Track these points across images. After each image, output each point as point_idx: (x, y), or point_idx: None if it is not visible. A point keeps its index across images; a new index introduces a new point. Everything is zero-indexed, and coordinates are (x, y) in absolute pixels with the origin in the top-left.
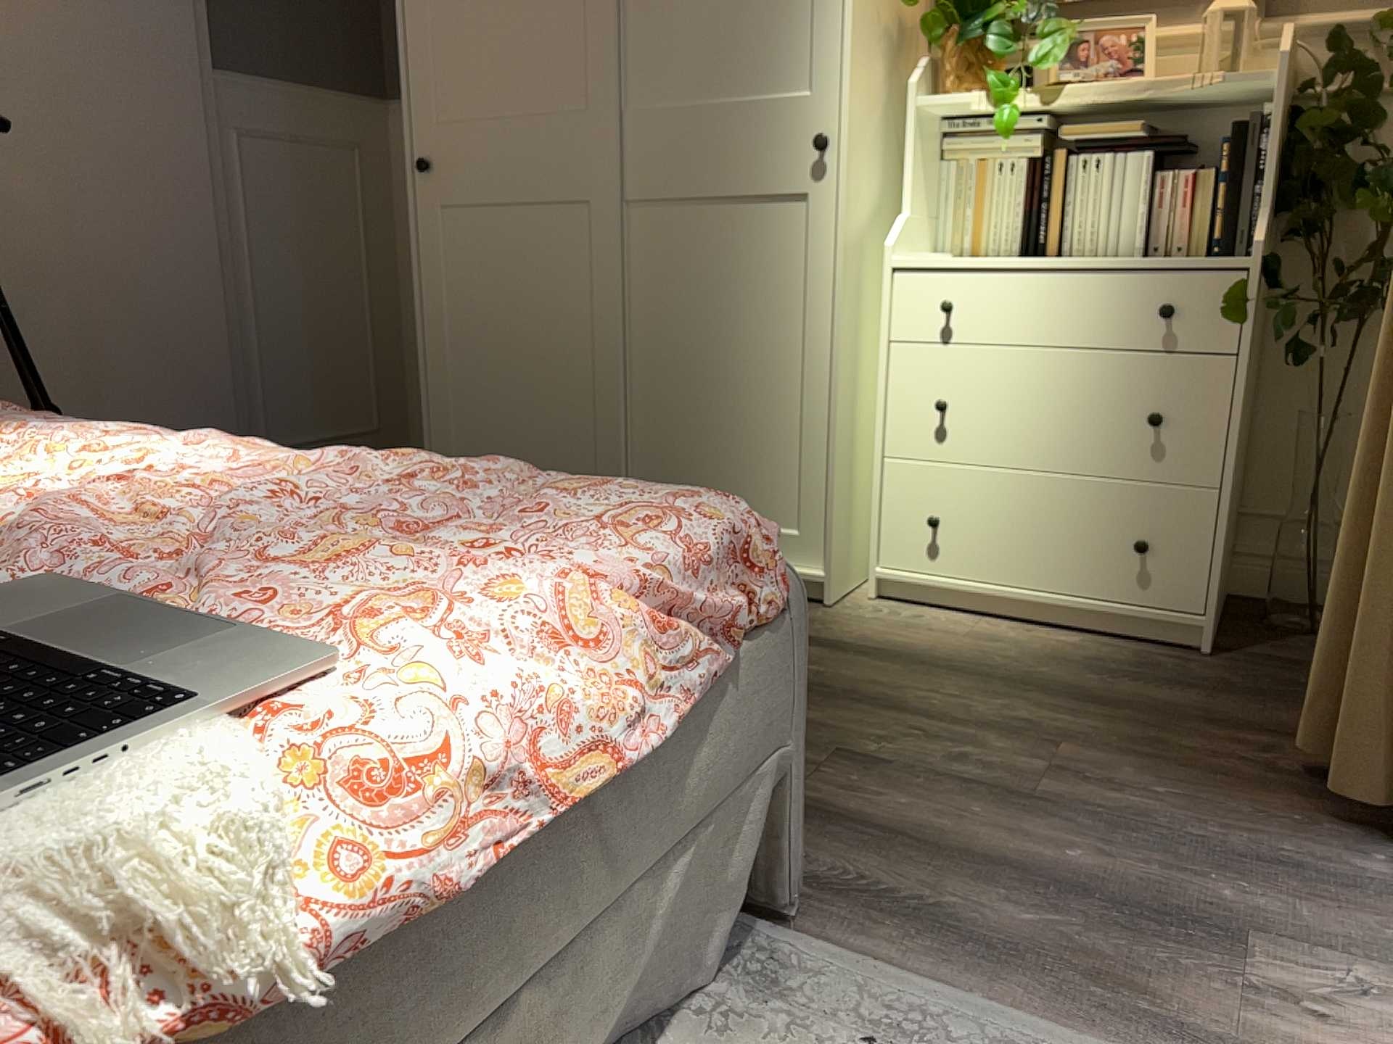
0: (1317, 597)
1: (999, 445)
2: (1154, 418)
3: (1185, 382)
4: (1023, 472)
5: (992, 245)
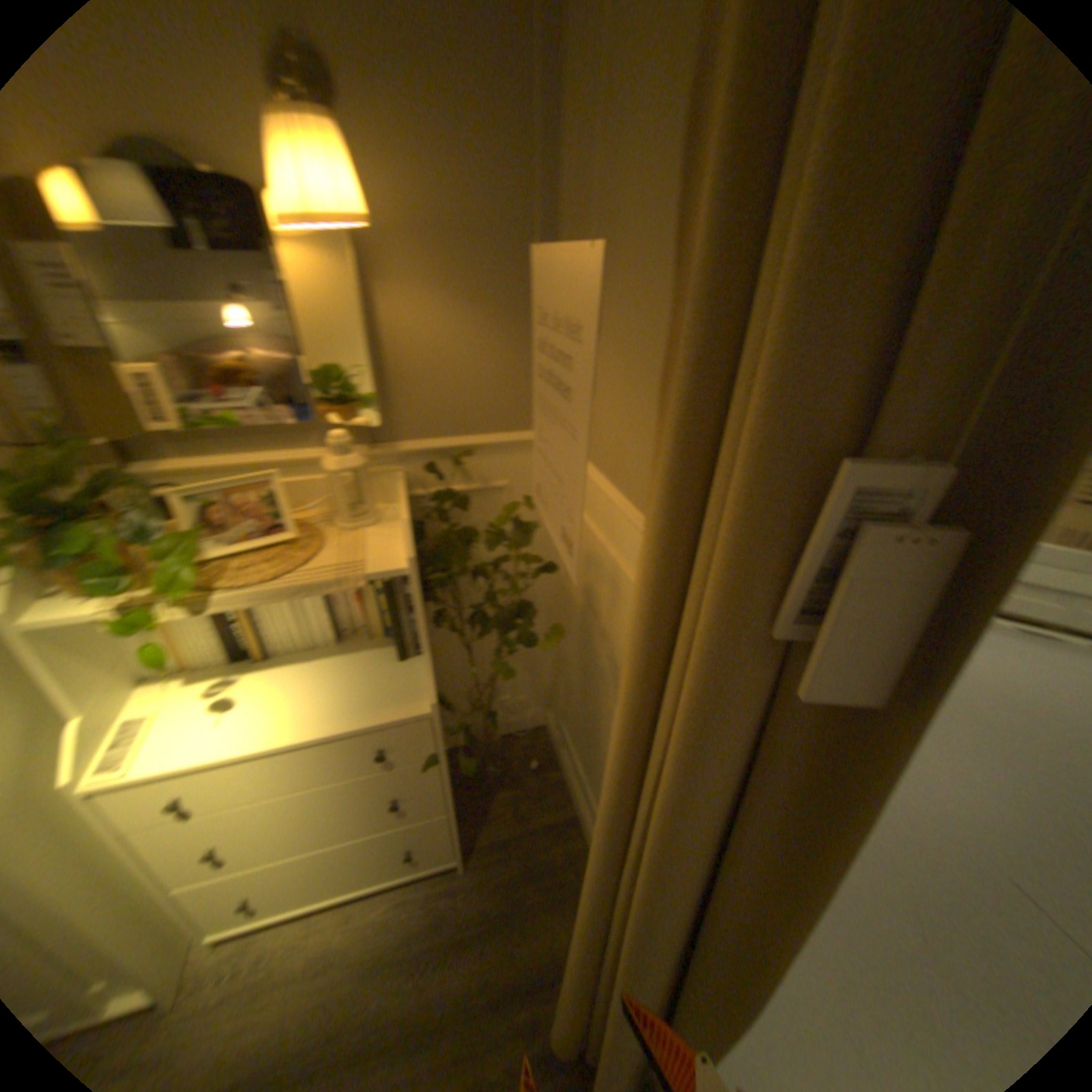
0: (487, 734)
1: (272, 853)
2: (389, 809)
3: (403, 780)
4: (301, 857)
5: (190, 663)
